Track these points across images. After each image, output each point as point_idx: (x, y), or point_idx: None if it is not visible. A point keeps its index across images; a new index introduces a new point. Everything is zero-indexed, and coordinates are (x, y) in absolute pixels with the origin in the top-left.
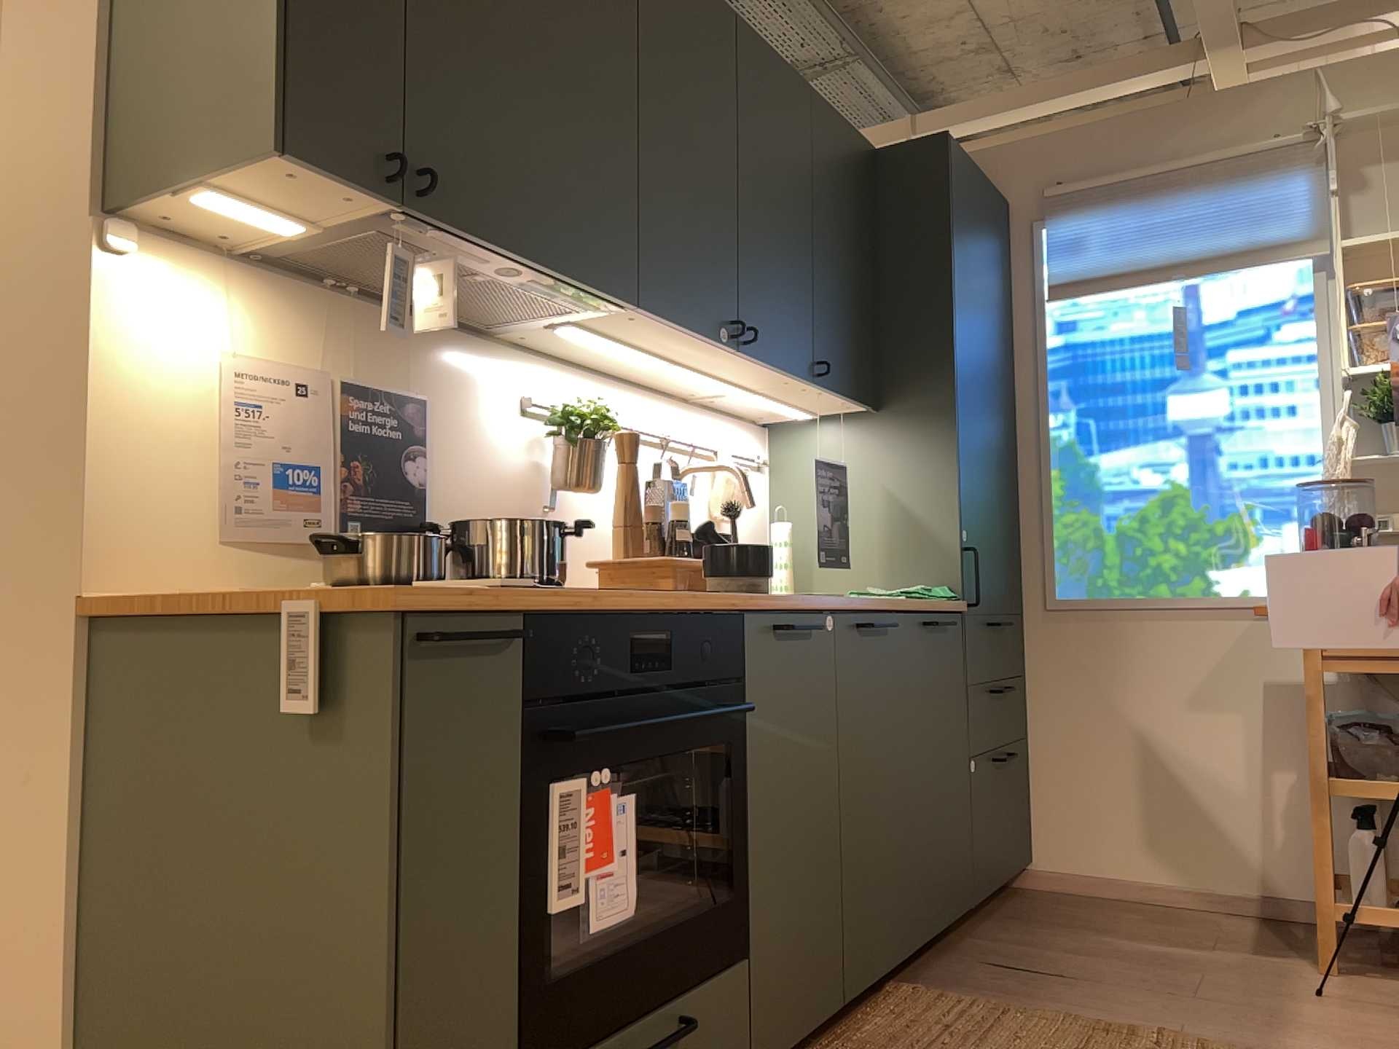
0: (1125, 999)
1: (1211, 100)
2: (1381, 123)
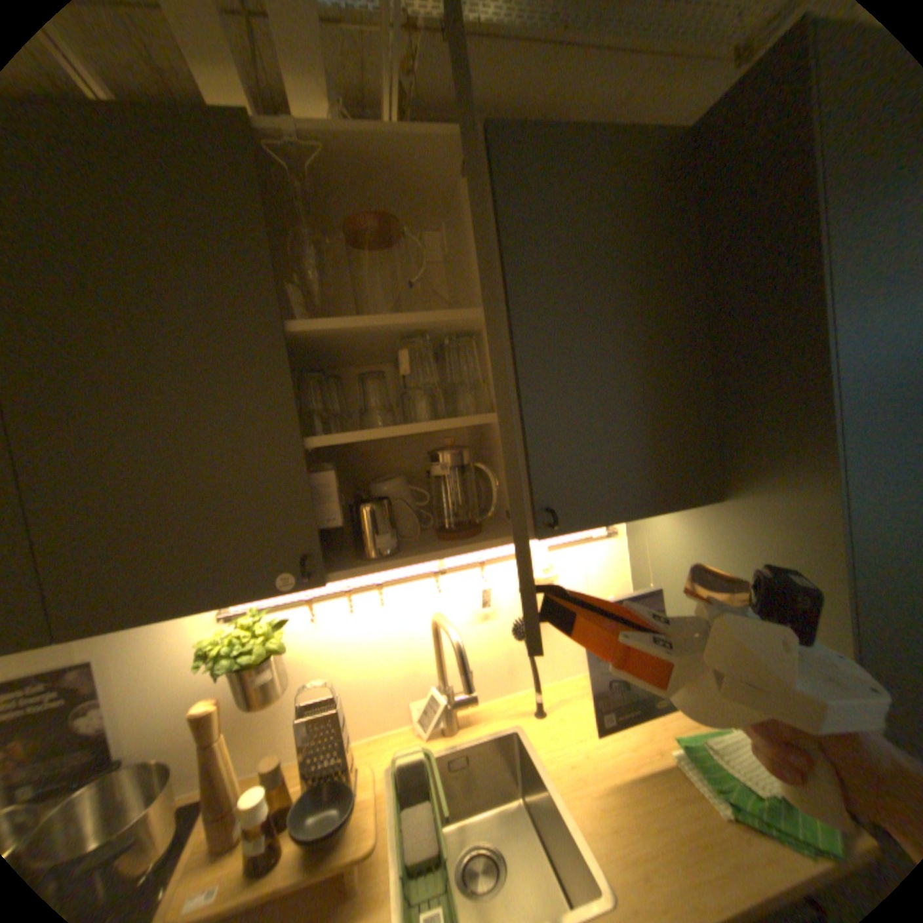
0: None
1: None
2: None
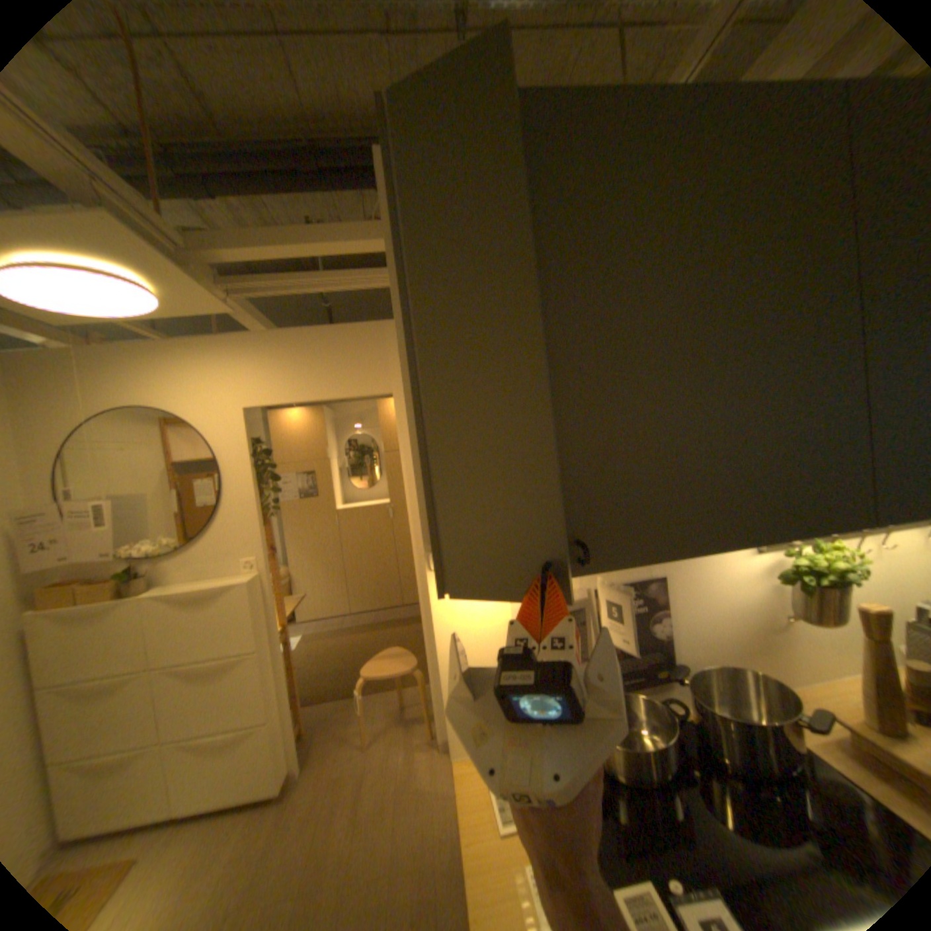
0: None
1: None
2: None
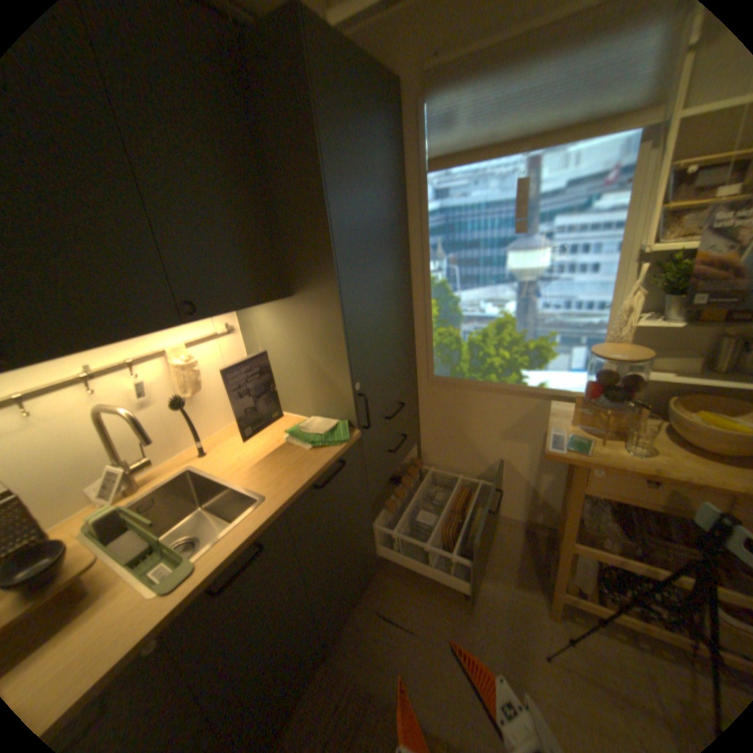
0: (438, 674)
1: None
2: None
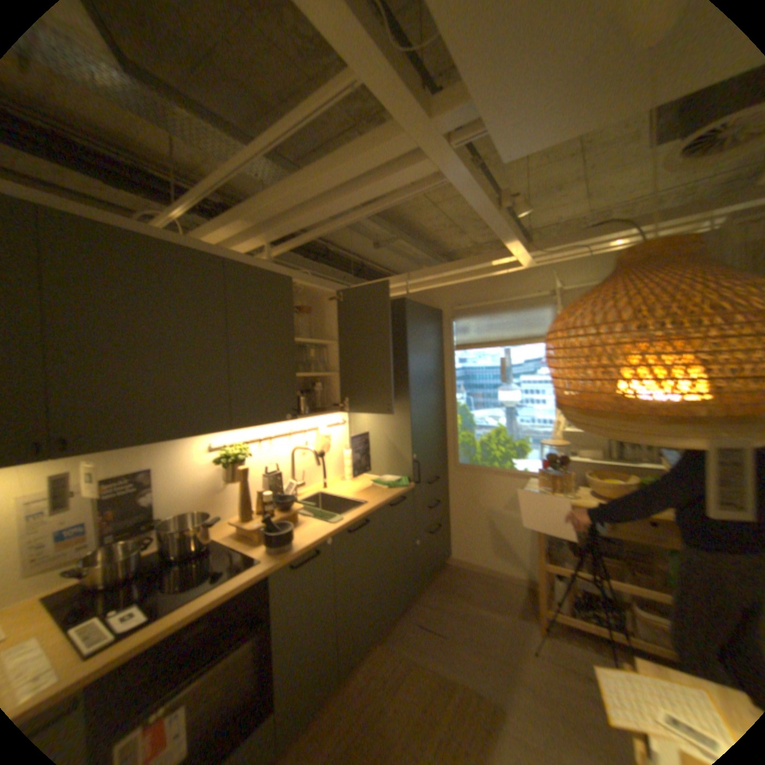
0: (460, 658)
1: (517, 273)
2: (583, 288)
